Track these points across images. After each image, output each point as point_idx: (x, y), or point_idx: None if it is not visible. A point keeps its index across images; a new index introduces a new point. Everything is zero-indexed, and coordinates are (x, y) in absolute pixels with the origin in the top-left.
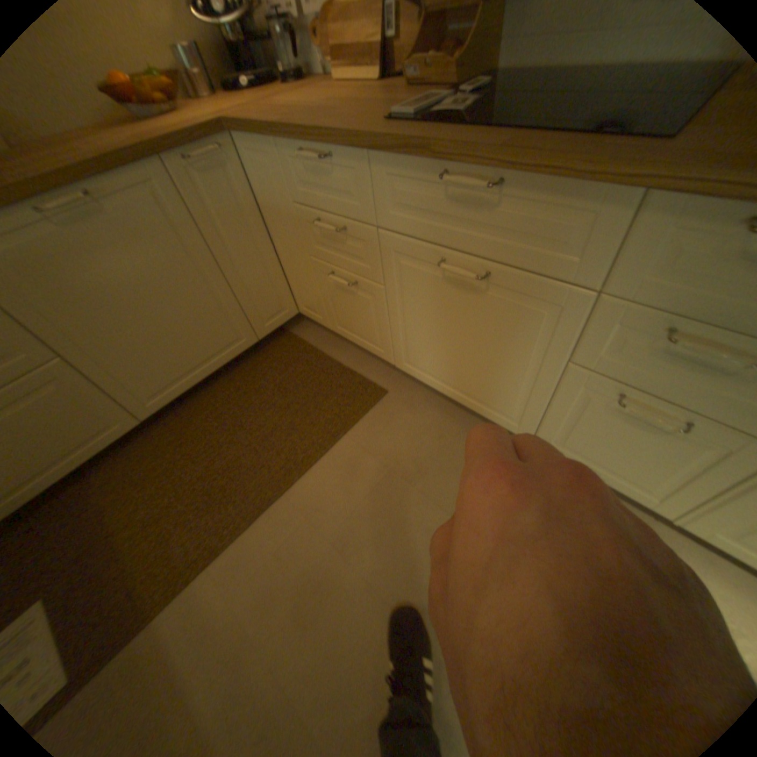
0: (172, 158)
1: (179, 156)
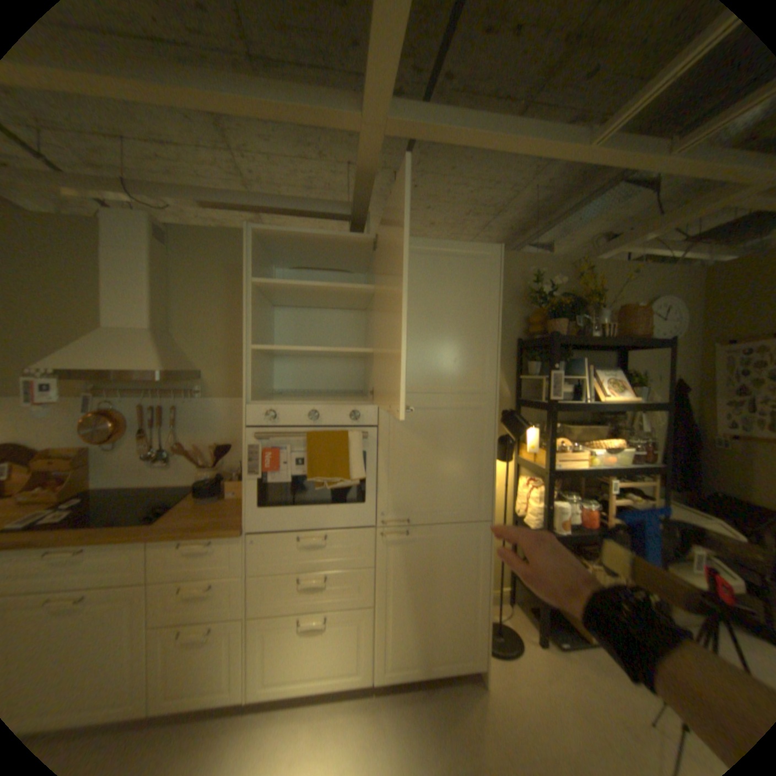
0: None
1: None
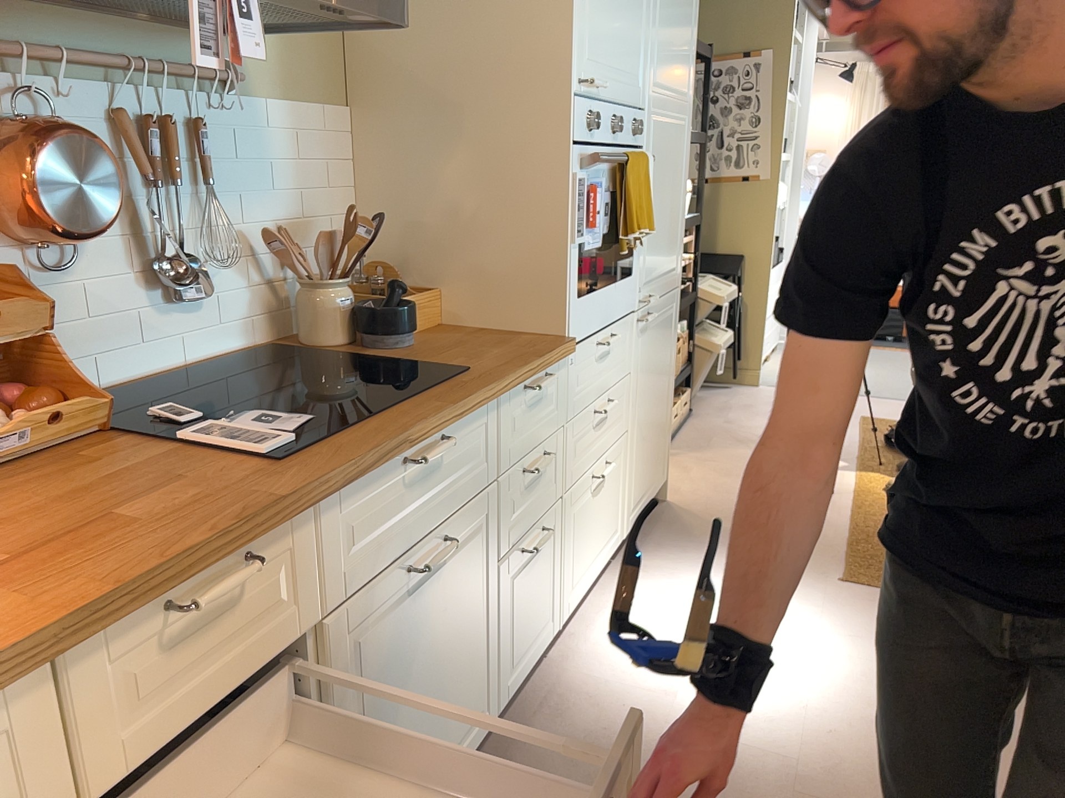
0: None
1: None
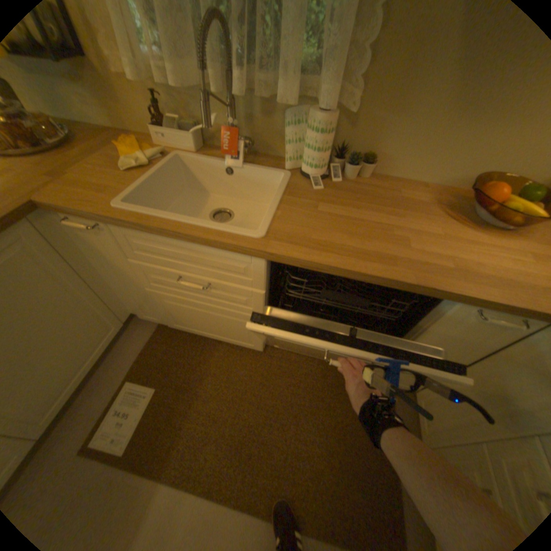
0: (472, 307)
1: (481, 310)
